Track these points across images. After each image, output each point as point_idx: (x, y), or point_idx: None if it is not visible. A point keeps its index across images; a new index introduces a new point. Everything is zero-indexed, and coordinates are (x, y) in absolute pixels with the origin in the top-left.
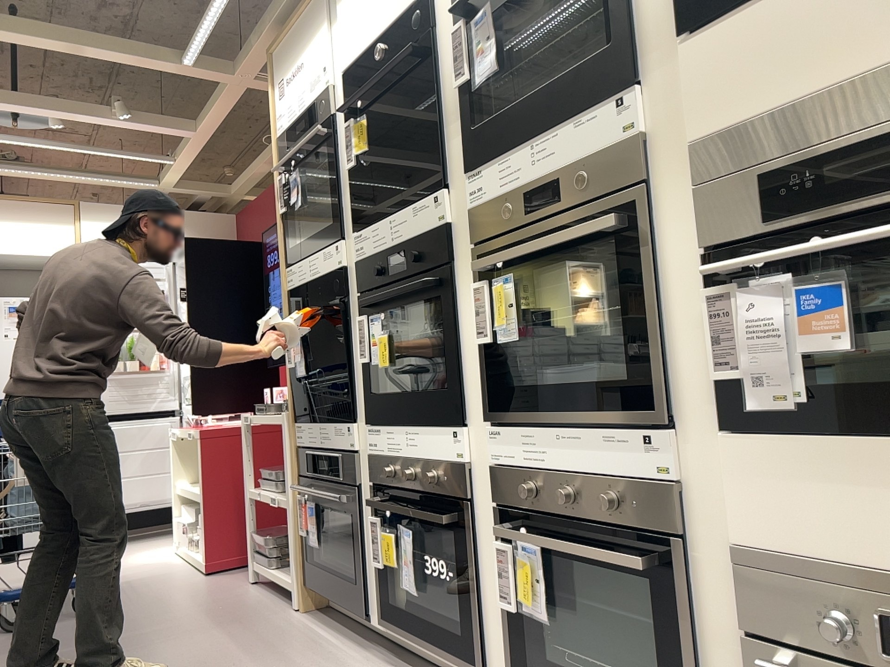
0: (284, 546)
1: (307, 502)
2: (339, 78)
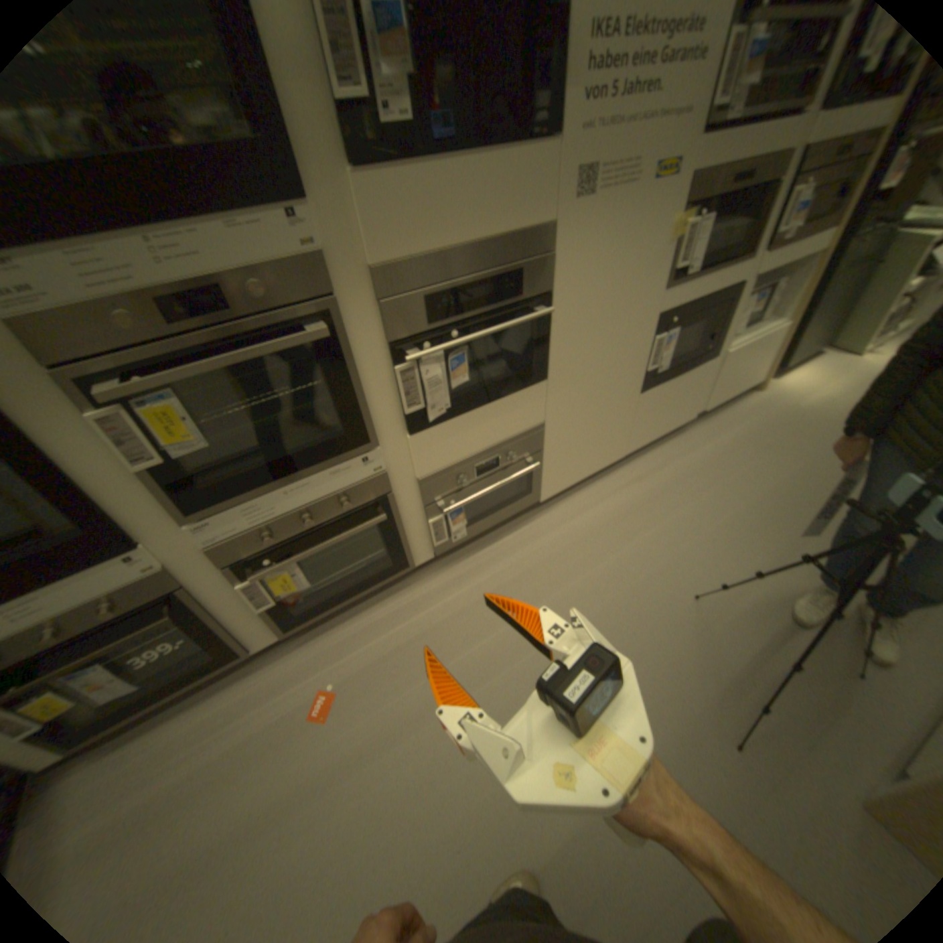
0: None
1: None
2: None
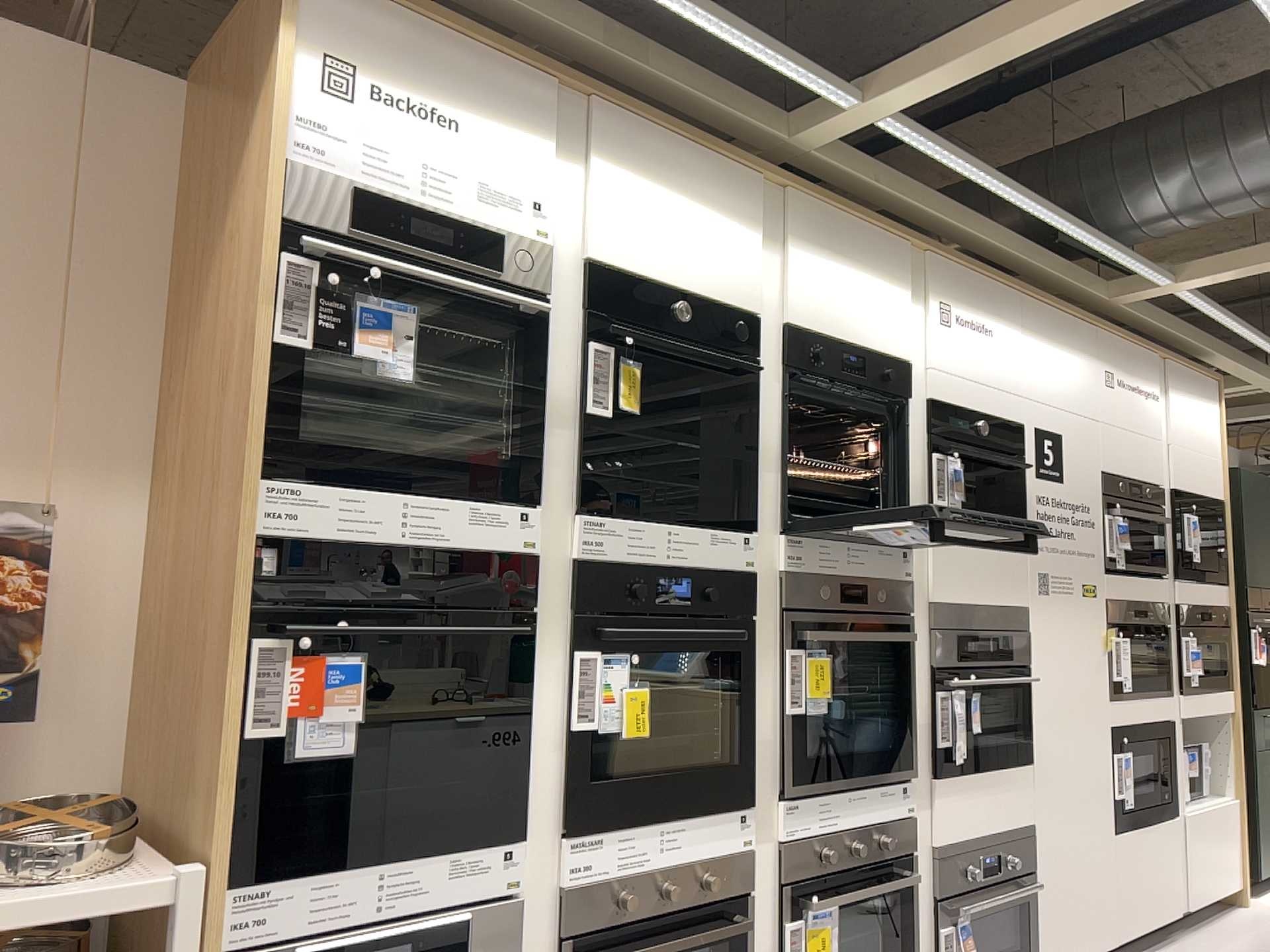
0: None
1: None
2: (572, 259)
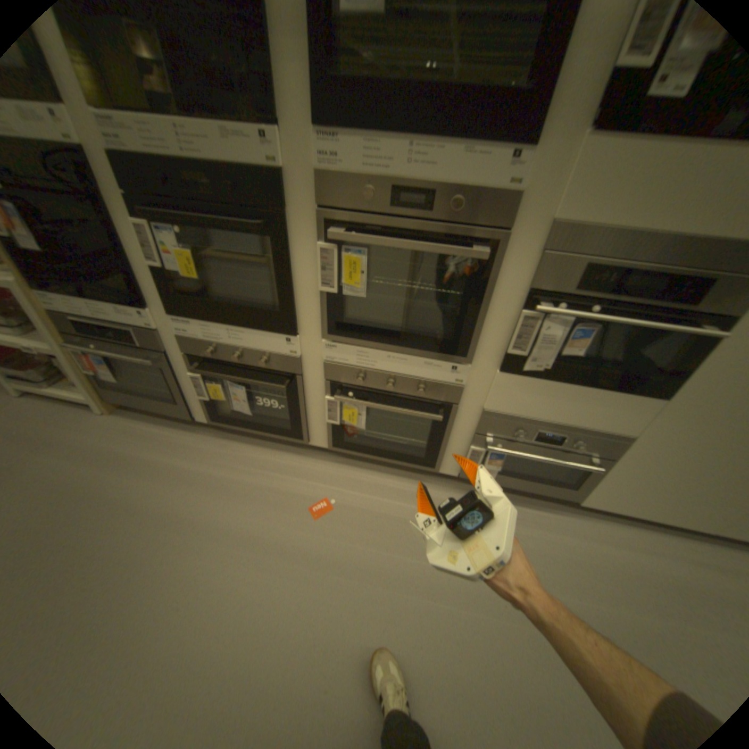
0: (53, 374)
1: (86, 354)
2: None
